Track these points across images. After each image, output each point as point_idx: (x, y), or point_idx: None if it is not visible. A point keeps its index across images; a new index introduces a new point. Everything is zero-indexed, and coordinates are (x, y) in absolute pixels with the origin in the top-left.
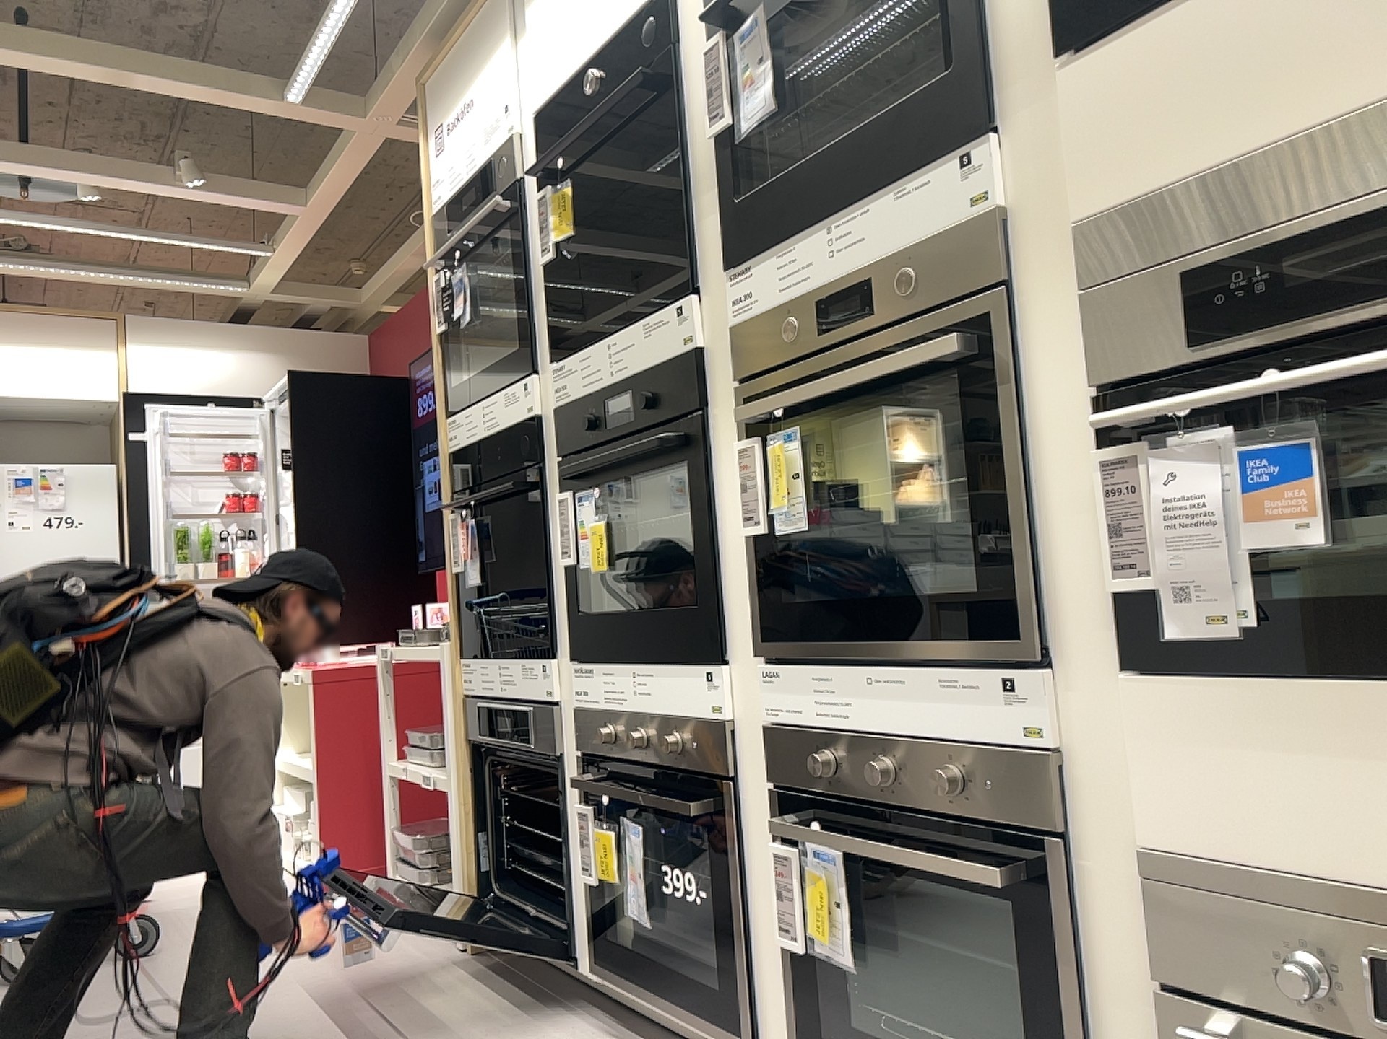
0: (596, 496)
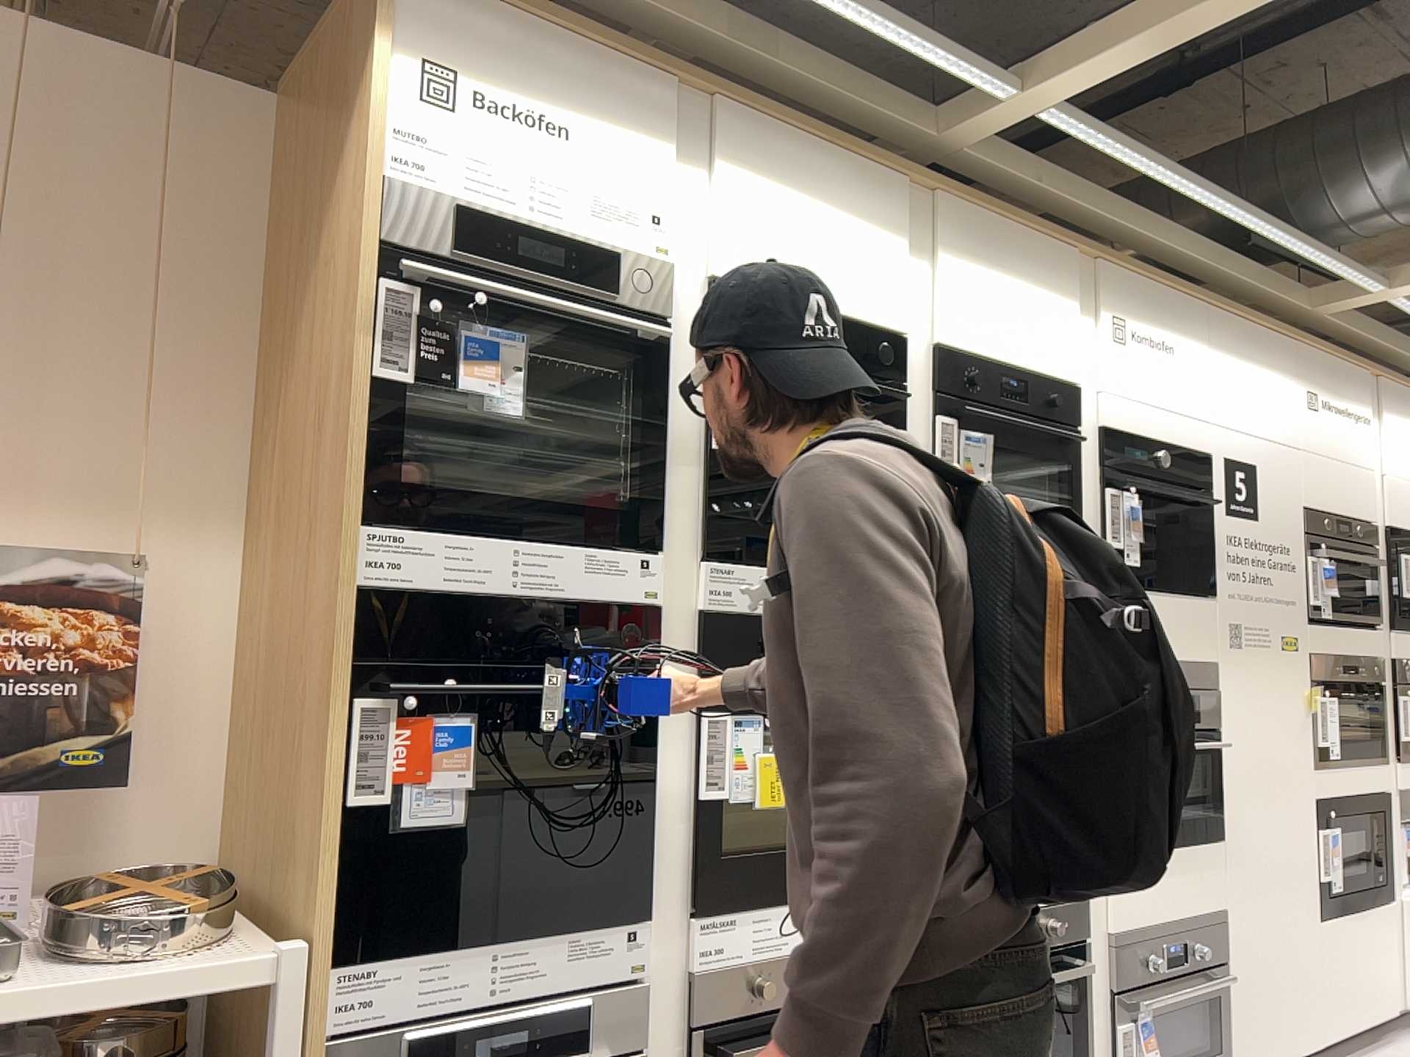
0: (764, 724)
